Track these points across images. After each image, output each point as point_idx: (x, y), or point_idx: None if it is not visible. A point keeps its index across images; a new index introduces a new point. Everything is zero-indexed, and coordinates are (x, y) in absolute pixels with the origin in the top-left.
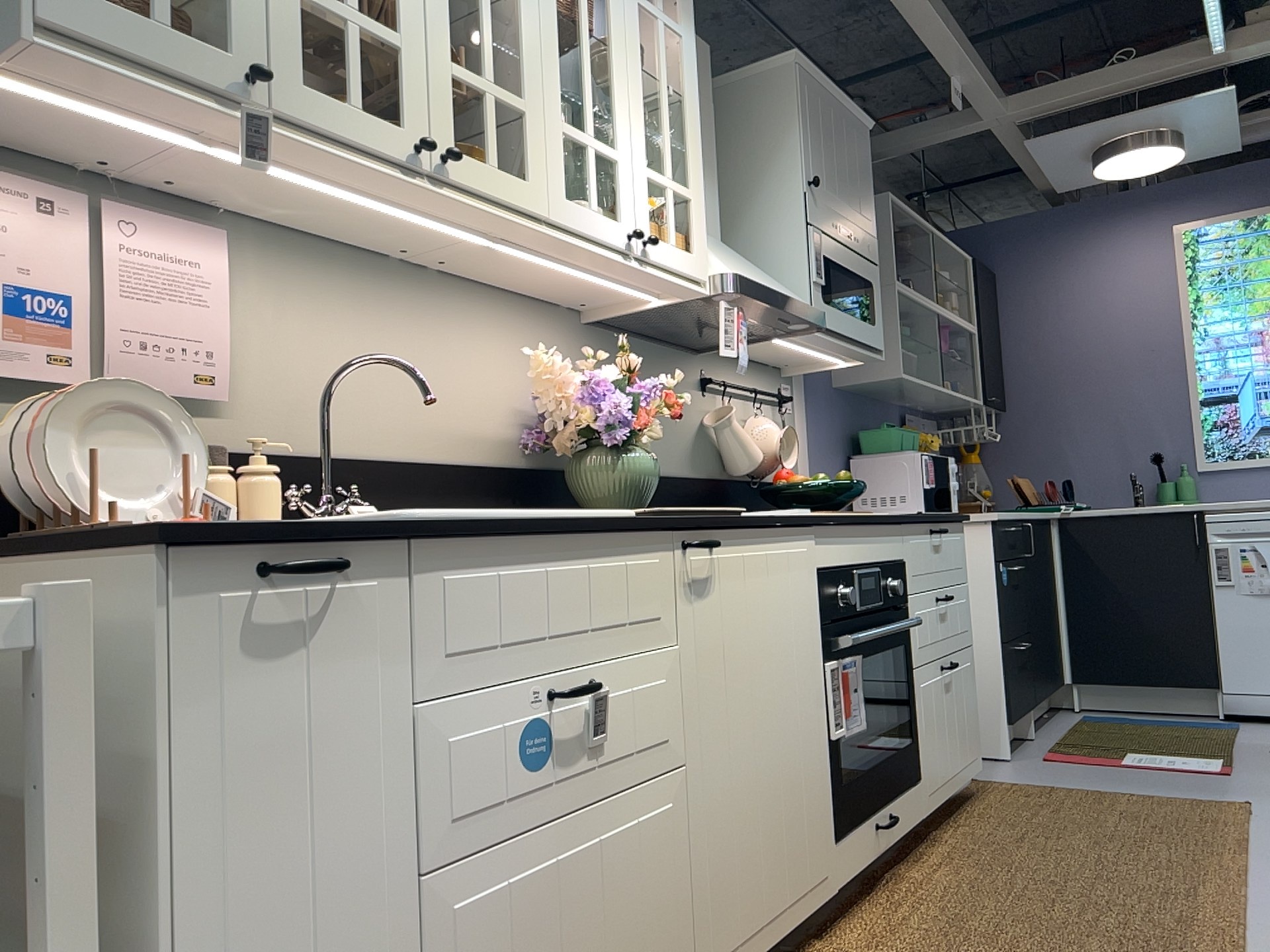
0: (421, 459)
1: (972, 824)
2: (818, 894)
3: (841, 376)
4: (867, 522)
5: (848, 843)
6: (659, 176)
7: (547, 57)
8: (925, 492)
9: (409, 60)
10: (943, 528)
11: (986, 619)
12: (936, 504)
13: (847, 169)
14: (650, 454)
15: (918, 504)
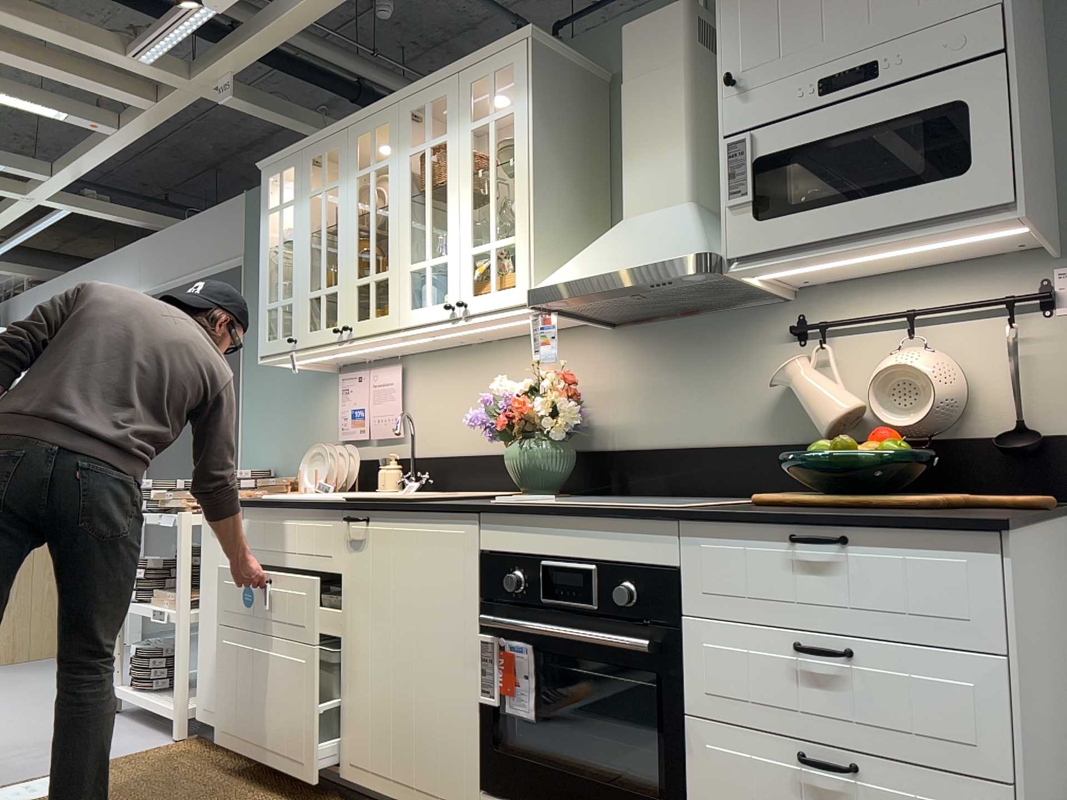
0: (482, 453)
1: None
2: None
3: None
4: (559, 515)
5: None
6: (481, 245)
7: (401, 233)
8: None
9: (339, 293)
10: (849, 537)
11: None
12: None
13: None
14: (538, 444)
15: None
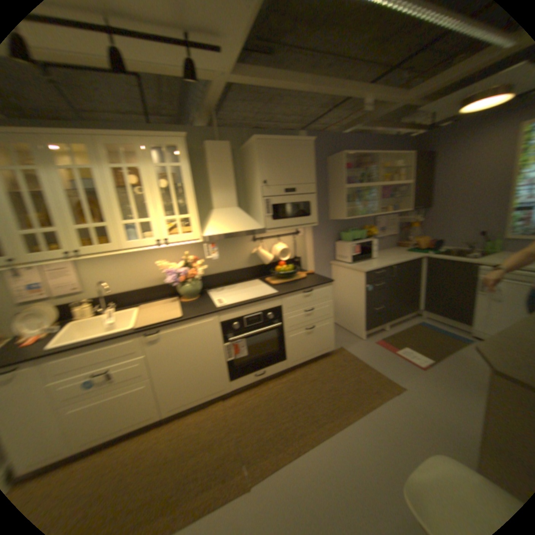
0: (138, 289)
1: (310, 369)
2: (218, 394)
3: (330, 216)
4: (248, 304)
5: (236, 381)
6: (169, 217)
7: (110, 206)
8: (352, 256)
9: (55, 233)
10: (311, 289)
11: (361, 300)
12: (358, 259)
13: (291, 165)
14: (194, 283)
15: (350, 260)
